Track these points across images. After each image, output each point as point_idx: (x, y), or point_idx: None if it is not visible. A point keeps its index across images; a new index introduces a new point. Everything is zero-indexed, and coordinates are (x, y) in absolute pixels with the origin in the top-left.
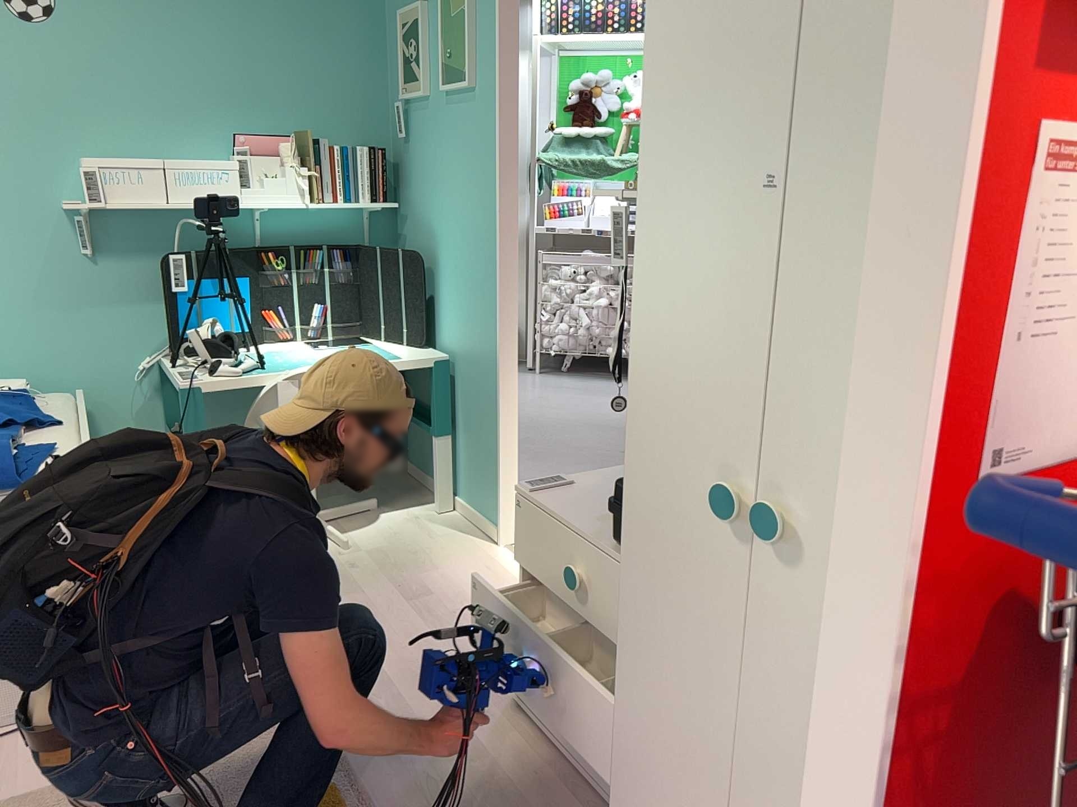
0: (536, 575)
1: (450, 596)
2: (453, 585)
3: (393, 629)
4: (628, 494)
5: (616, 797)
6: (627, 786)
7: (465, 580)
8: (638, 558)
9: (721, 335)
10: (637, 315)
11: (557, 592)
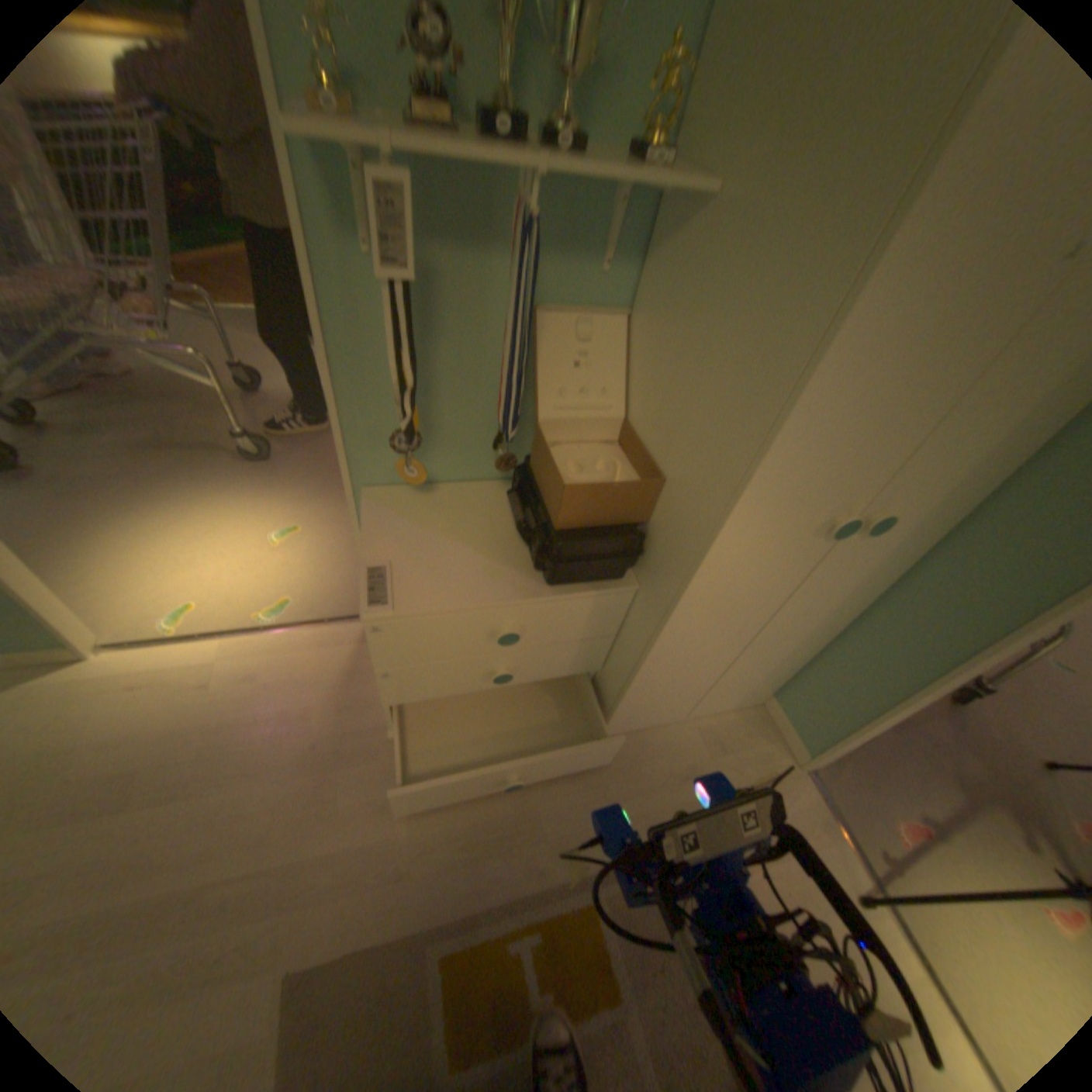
0: (426, 658)
1: (155, 748)
2: (132, 738)
3: (178, 840)
4: (707, 562)
5: (620, 707)
6: (637, 697)
7: (133, 720)
8: (703, 594)
9: (902, 415)
10: (796, 415)
11: (467, 652)
